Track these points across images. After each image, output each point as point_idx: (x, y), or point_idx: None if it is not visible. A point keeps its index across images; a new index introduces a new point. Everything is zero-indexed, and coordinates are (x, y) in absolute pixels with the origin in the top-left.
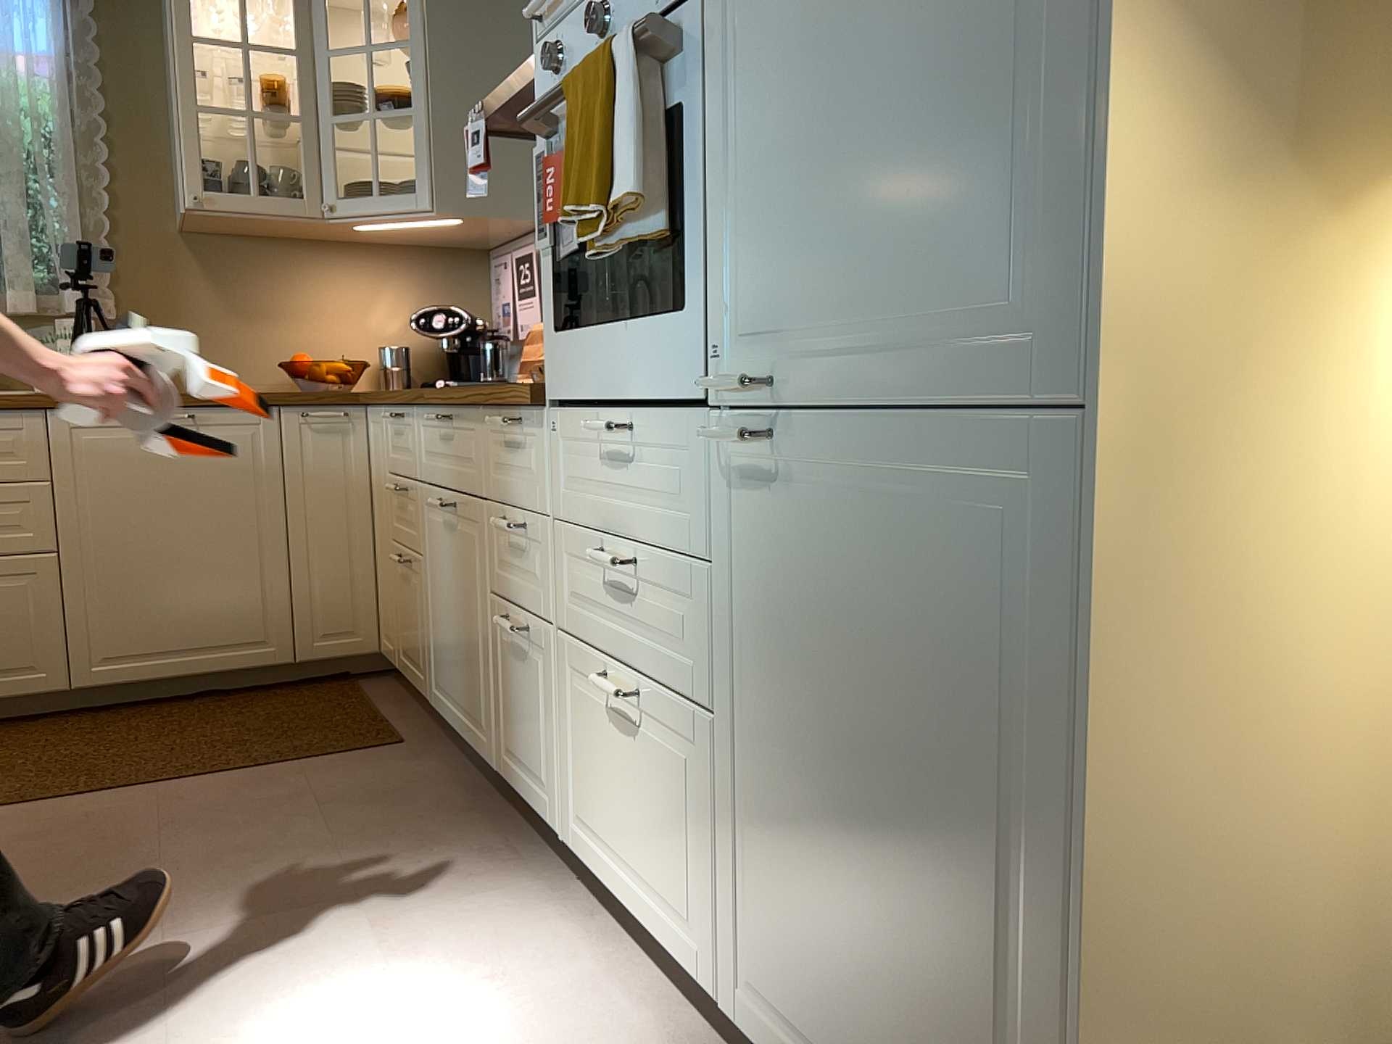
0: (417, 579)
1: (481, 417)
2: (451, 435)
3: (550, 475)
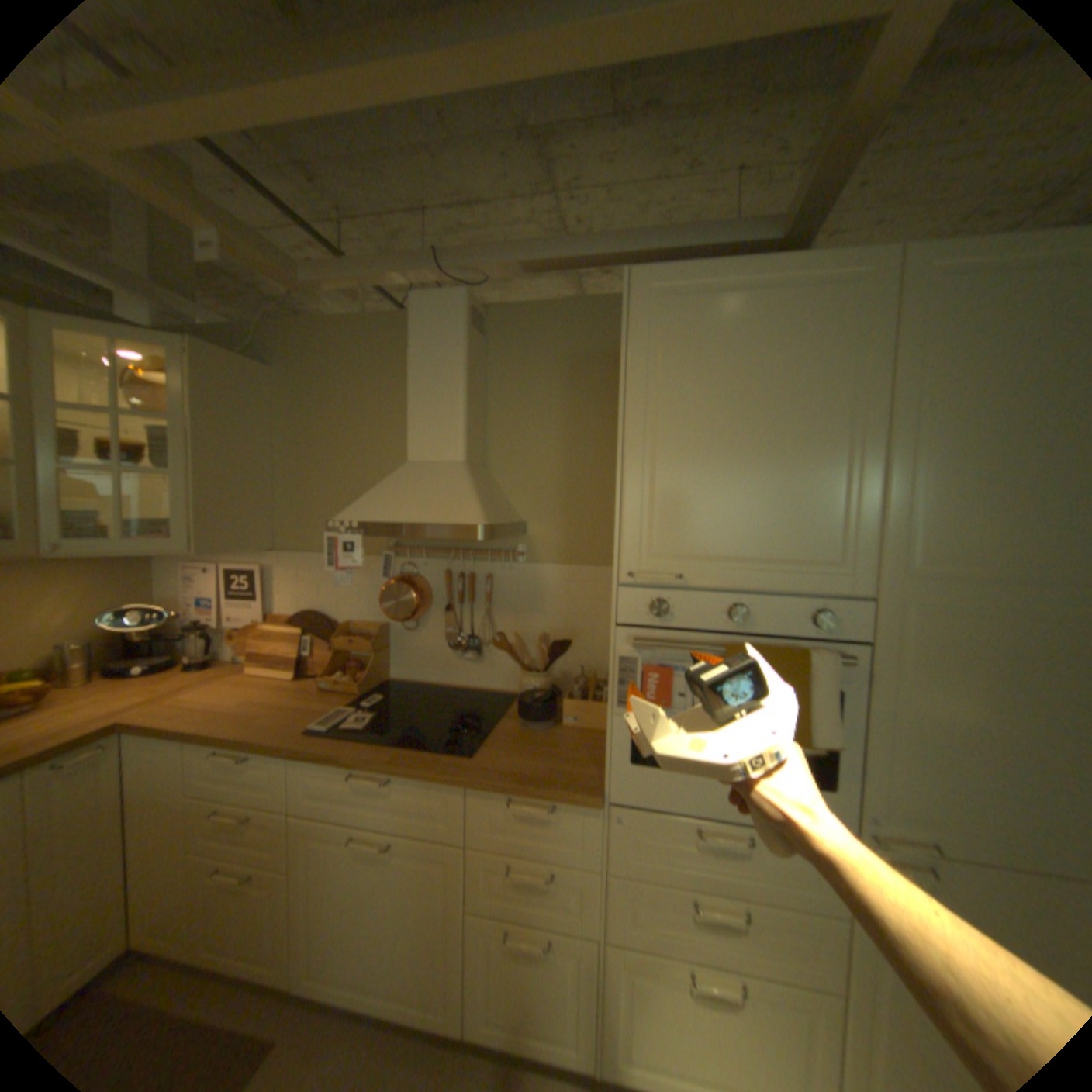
0: (265, 894)
1: (465, 793)
2: (382, 795)
3: (602, 849)
